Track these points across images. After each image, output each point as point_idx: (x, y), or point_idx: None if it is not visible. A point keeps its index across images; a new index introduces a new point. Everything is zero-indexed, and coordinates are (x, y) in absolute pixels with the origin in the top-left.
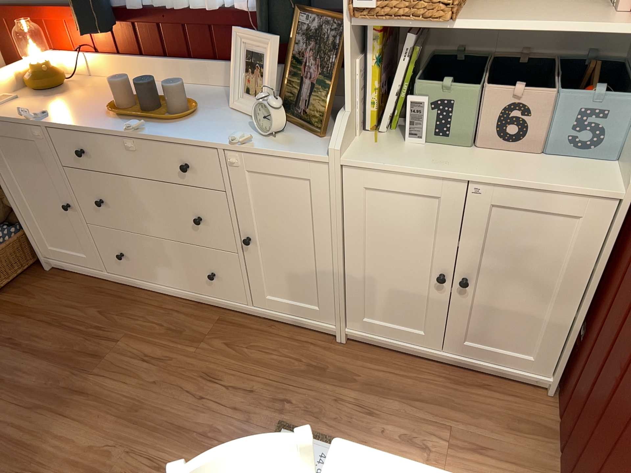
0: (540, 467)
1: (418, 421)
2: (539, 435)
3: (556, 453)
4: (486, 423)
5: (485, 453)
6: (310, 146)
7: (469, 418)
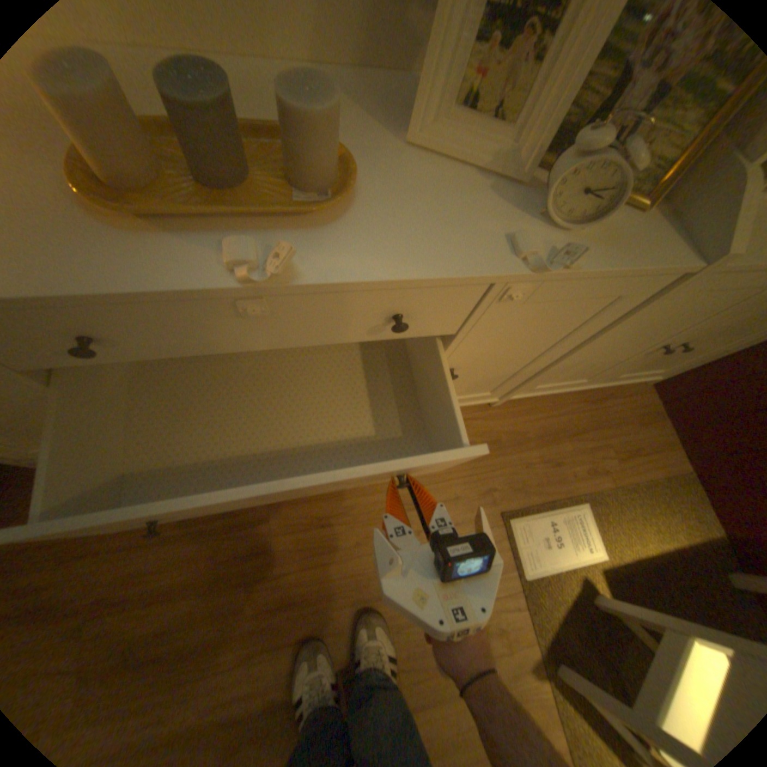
0: (673, 450)
1: (592, 455)
2: (660, 425)
3: (676, 435)
4: (630, 432)
5: (642, 458)
6: (651, 239)
7: (619, 434)
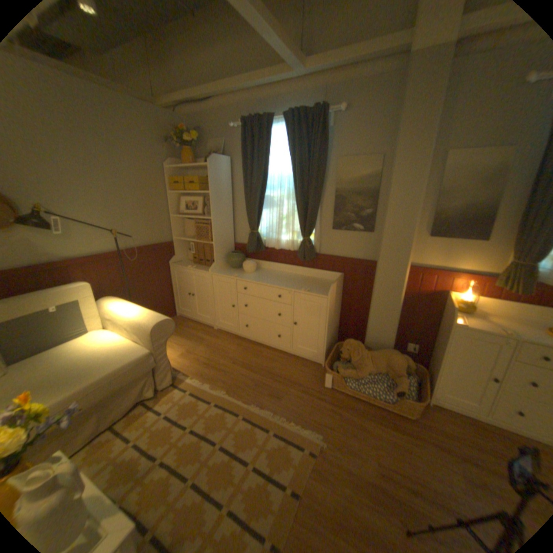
0: None
1: None
2: None
3: None
4: None
5: None
6: None
7: None
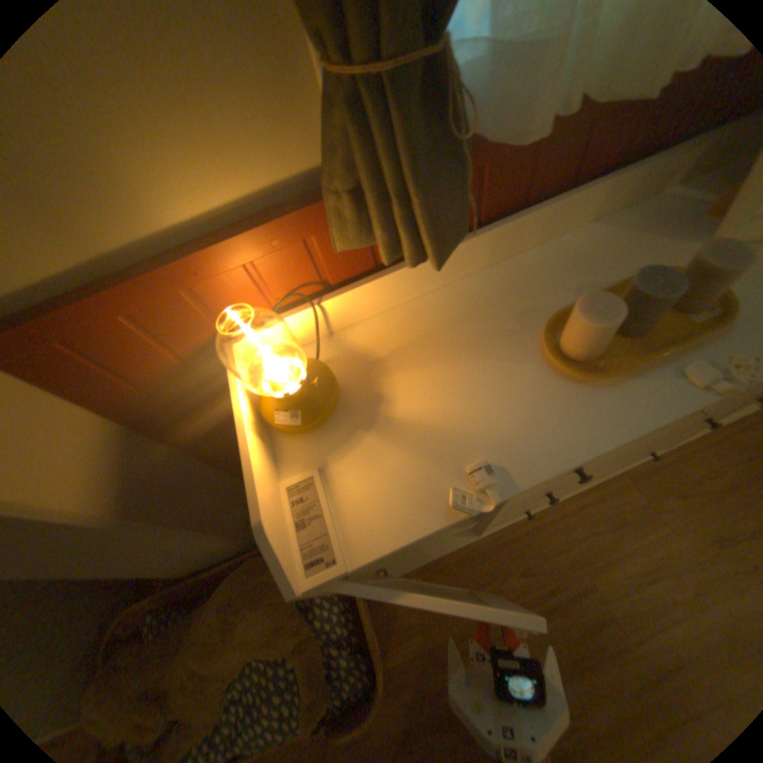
0: None
1: None
2: None
3: None
4: None
5: None
6: None
7: None
